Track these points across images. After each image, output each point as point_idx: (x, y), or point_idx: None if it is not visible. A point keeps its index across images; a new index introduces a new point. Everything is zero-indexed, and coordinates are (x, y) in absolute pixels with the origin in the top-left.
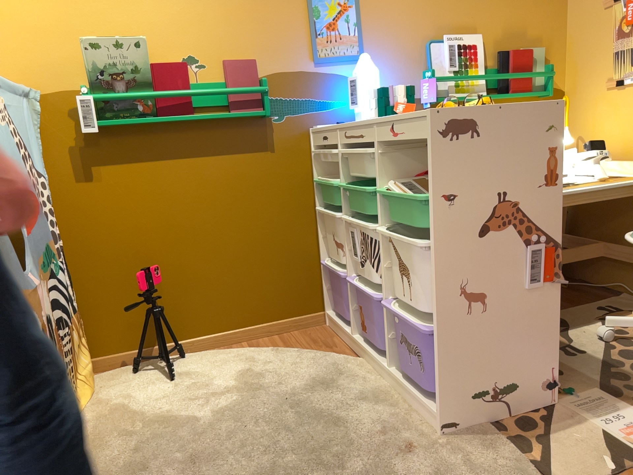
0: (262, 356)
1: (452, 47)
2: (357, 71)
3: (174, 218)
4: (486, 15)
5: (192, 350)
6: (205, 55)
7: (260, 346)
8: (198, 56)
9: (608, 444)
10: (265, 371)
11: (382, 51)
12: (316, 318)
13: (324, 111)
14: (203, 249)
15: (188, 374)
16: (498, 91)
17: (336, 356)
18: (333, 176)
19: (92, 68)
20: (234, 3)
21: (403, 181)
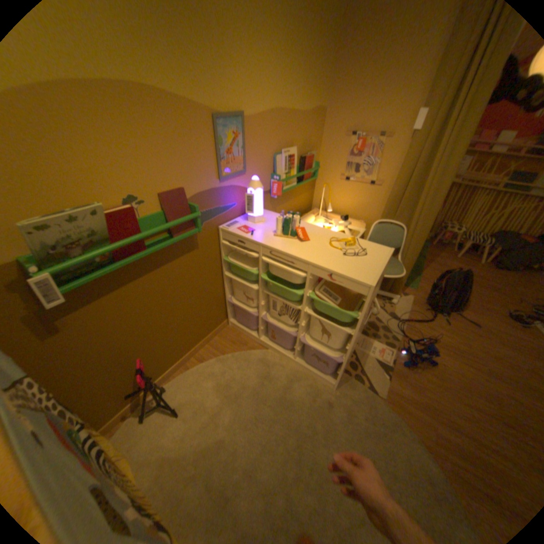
0: (216, 369)
1: (286, 158)
2: (251, 190)
3: (139, 321)
4: (298, 133)
5: (164, 381)
6: (142, 192)
7: (204, 358)
8: (137, 194)
9: (379, 364)
10: (228, 381)
11: (254, 164)
12: (224, 325)
13: (225, 213)
14: (162, 328)
15: (182, 405)
16: (297, 178)
17: (255, 352)
18: (237, 257)
19: (41, 248)
20: (161, 138)
21: (318, 289)
